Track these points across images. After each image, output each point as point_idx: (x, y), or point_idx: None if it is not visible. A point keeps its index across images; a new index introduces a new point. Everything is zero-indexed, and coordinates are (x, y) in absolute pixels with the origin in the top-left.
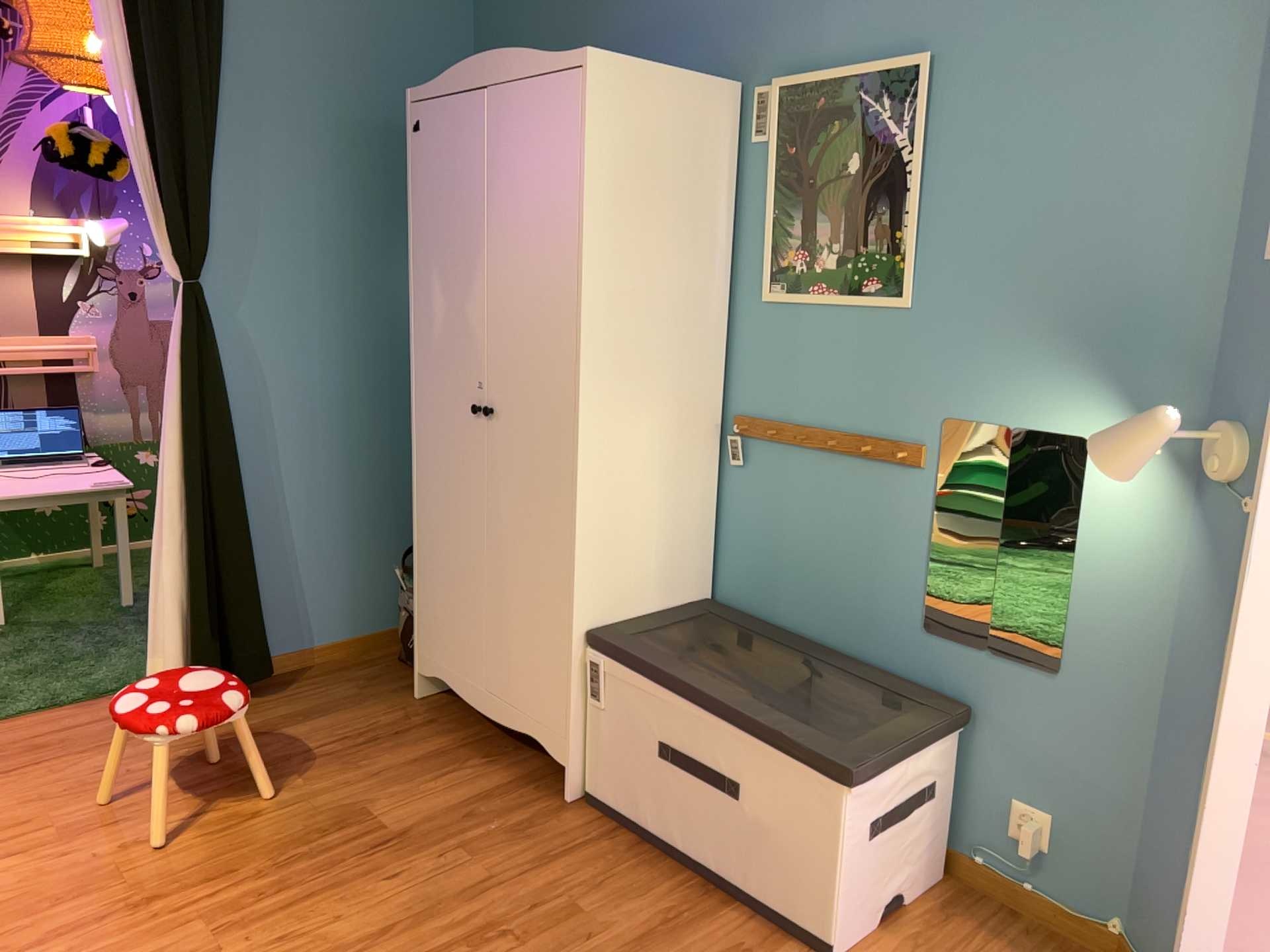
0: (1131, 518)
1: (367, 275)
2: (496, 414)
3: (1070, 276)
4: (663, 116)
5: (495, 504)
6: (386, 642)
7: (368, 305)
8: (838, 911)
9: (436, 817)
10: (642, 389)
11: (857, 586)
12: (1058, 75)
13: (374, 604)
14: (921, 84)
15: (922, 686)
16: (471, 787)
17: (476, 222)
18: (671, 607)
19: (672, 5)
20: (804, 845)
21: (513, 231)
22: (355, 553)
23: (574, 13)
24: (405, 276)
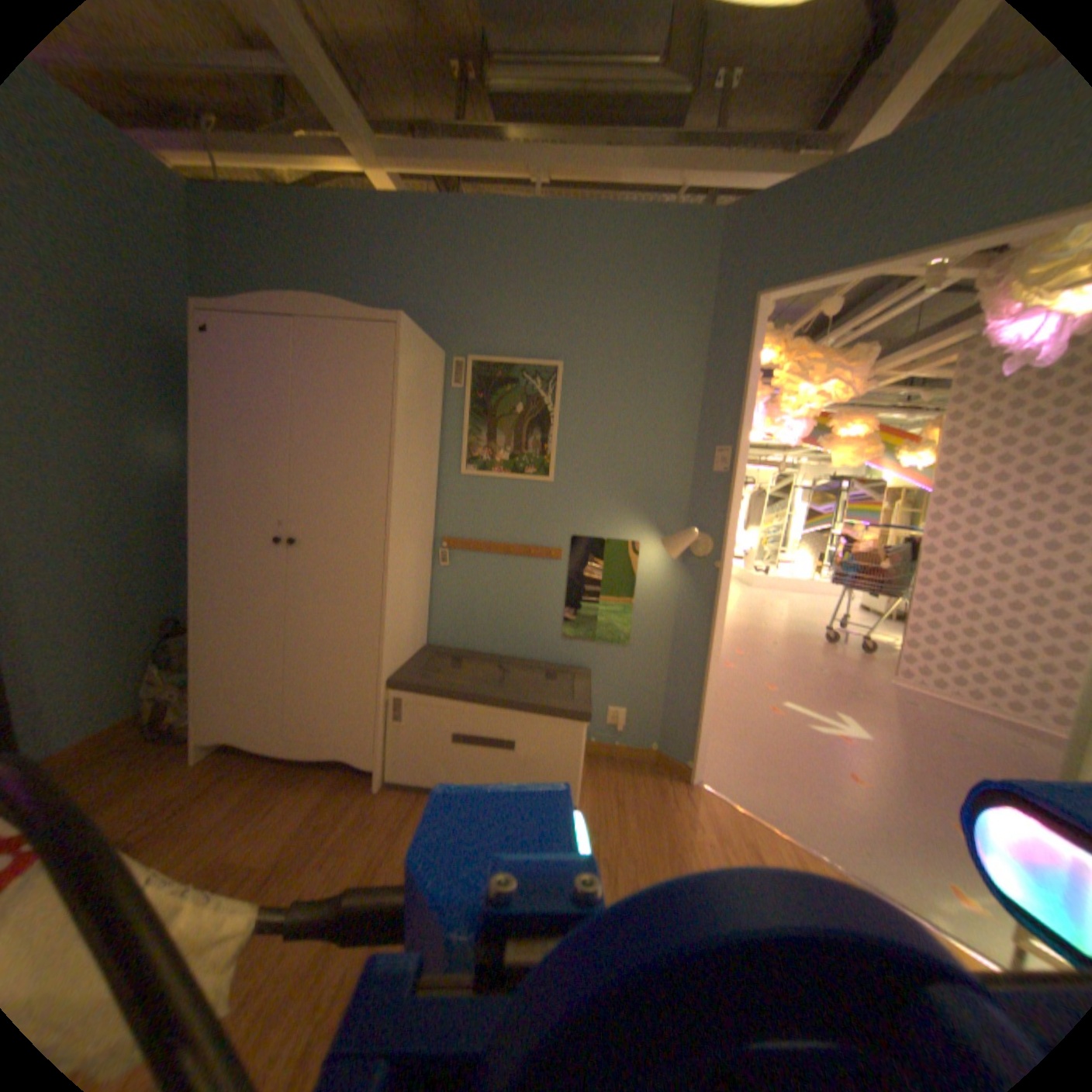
0: (657, 574)
1: (103, 437)
2: (293, 545)
3: (629, 472)
4: (423, 364)
5: (291, 608)
6: (123, 733)
7: (104, 462)
8: (578, 787)
9: (292, 843)
10: (410, 526)
11: (523, 623)
12: (623, 385)
13: (111, 705)
14: (557, 375)
15: (563, 665)
16: (299, 812)
17: (279, 410)
18: (415, 654)
19: (388, 297)
20: (557, 760)
21: (305, 420)
22: (92, 667)
23: (299, 280)
24: (136, 440)
